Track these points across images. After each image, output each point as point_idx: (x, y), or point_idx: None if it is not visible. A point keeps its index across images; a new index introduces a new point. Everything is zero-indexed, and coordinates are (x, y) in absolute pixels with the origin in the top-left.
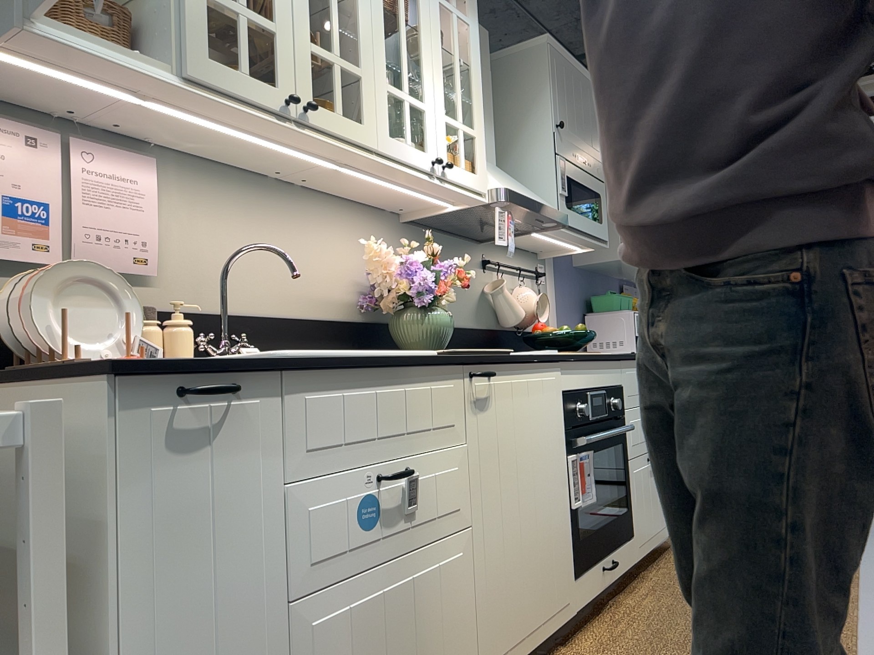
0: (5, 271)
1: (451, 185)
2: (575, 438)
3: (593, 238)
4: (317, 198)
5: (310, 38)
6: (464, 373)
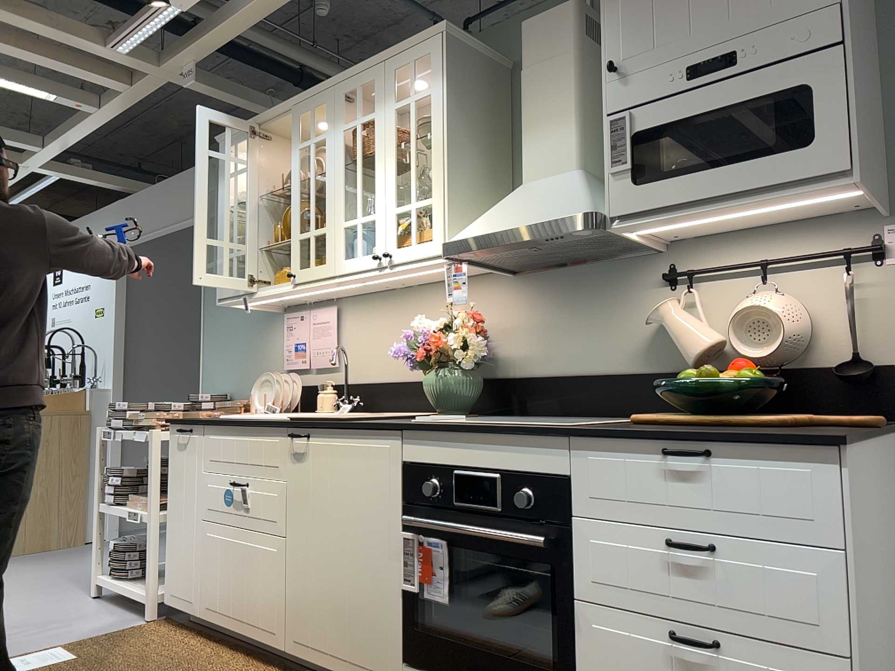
0: (298, 373)
1: (398, 267)
2: (418, 517)
3: (764, 190)
4: (427, 288)
5: (298, 232)
6: (286, 433)
